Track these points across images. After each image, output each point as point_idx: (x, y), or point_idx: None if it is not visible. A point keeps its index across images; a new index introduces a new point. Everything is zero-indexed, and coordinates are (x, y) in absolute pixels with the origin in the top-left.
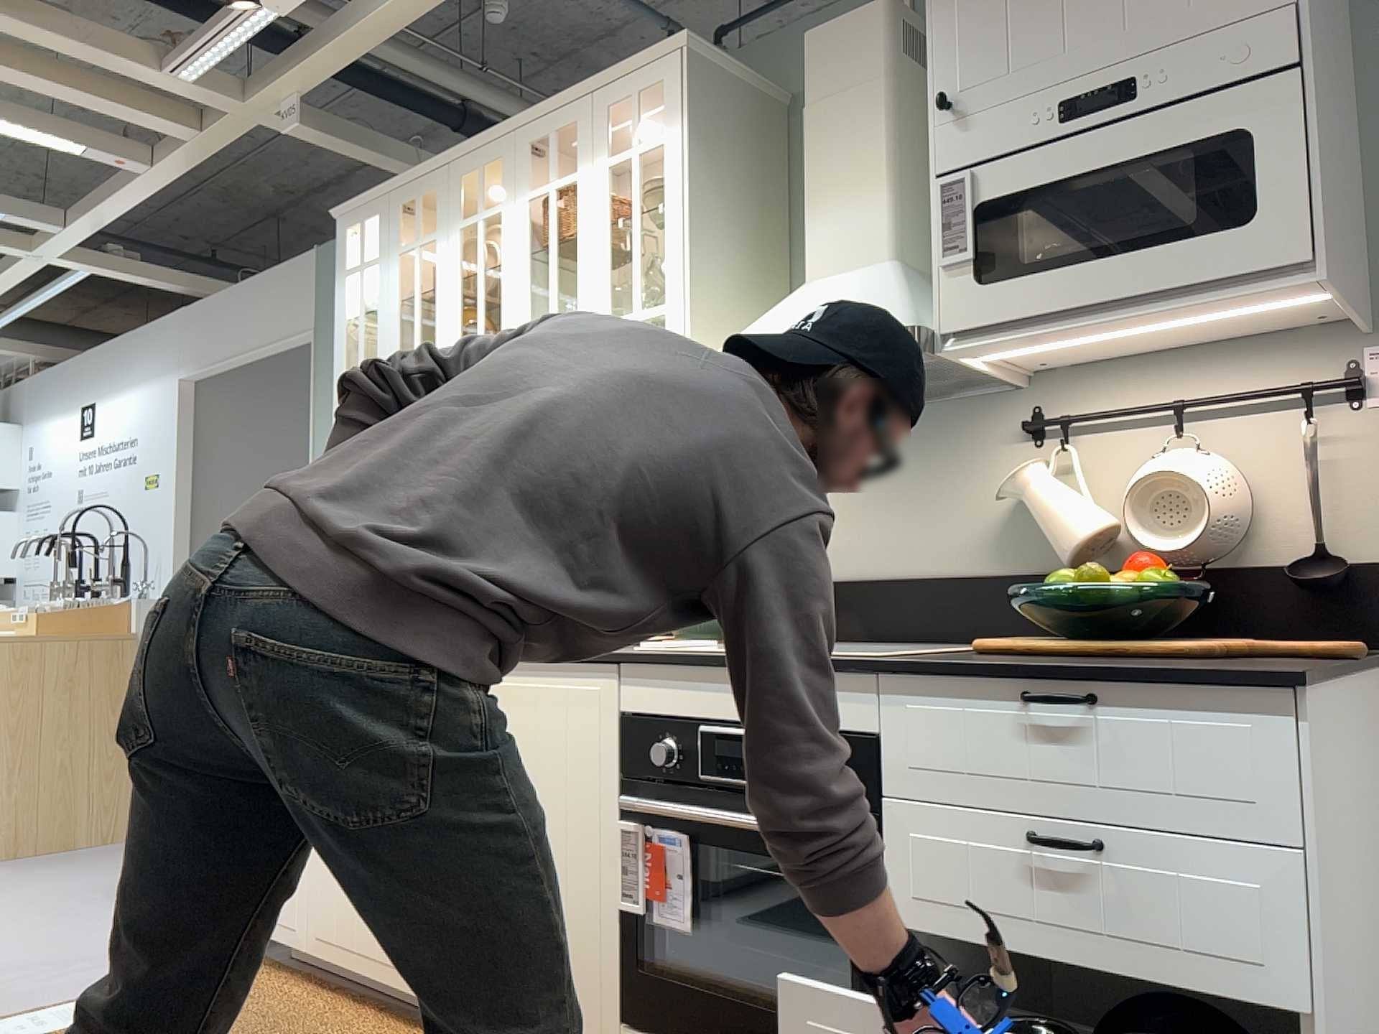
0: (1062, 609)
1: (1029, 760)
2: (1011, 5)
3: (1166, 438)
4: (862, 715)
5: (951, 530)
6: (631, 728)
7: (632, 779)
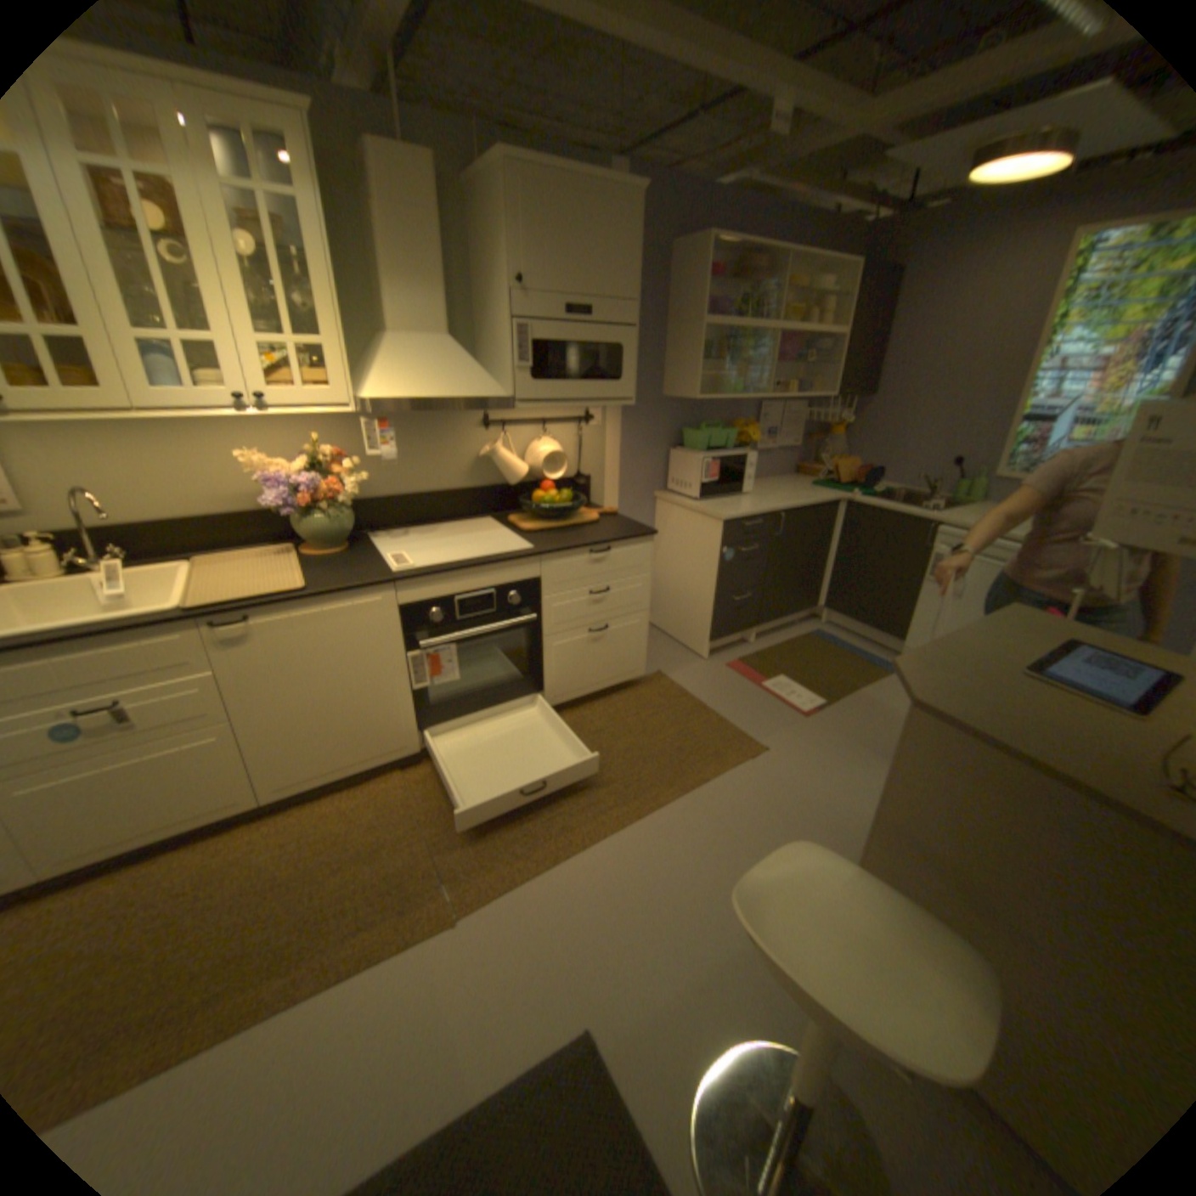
0: (545, 510)
1: (591, 571)
2: (549, 240)
3: (535, 431)
4: (534, 572)
5: (450, 468)
6: (409, 610)
7: (412, 632)
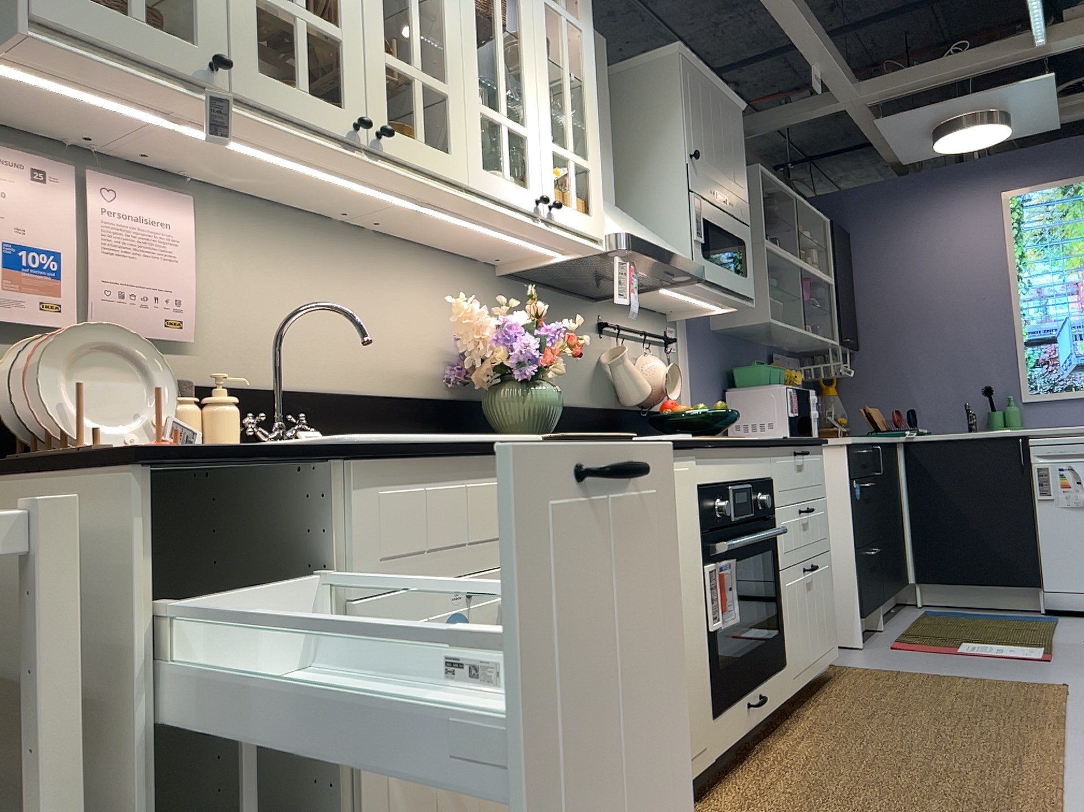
0: (700, 423)
1: (798, 480)
2: (705, 130)
3: (636, 347)
4: (769, 468)
5: (577, 377)
6: (705, 494)
7: (706, 531)
